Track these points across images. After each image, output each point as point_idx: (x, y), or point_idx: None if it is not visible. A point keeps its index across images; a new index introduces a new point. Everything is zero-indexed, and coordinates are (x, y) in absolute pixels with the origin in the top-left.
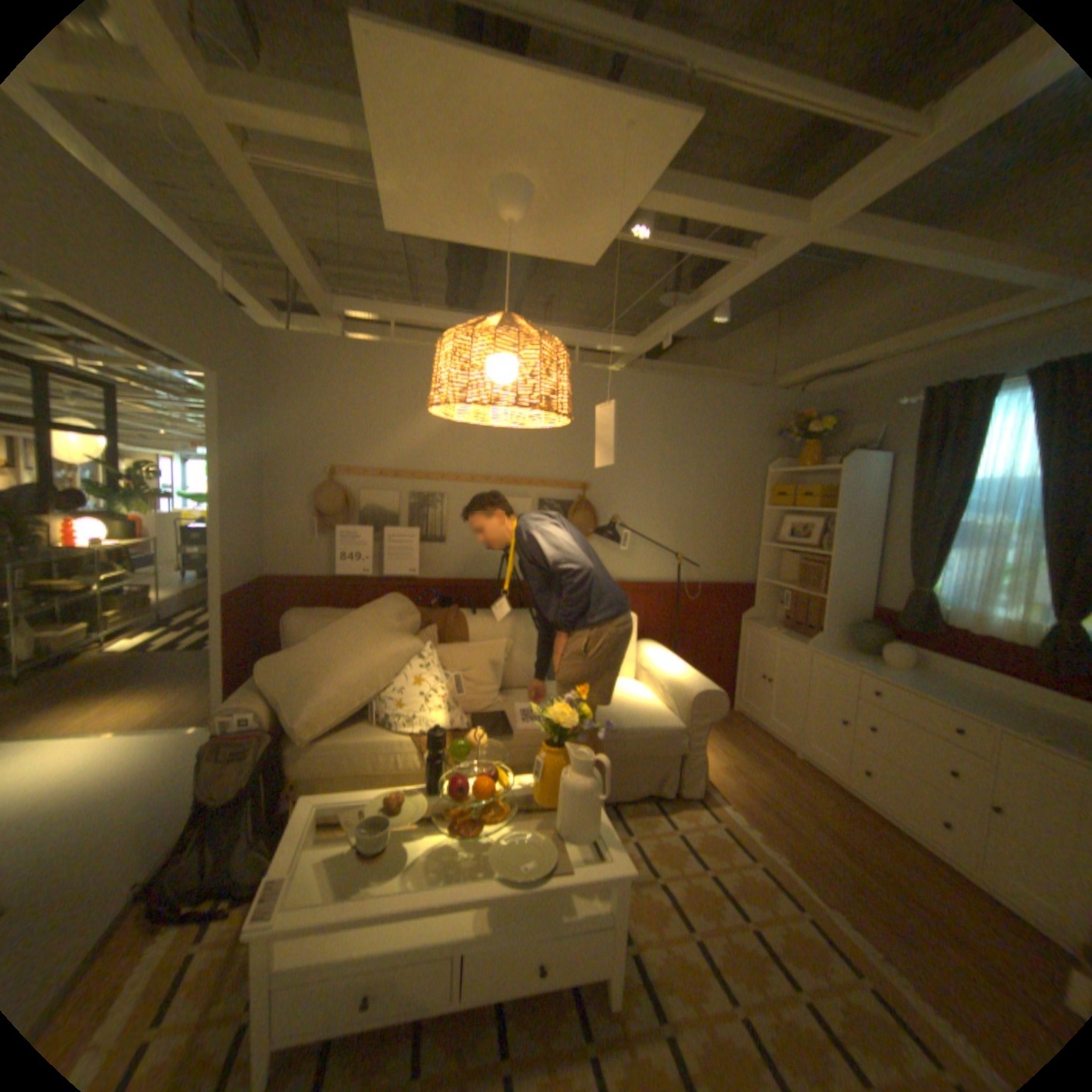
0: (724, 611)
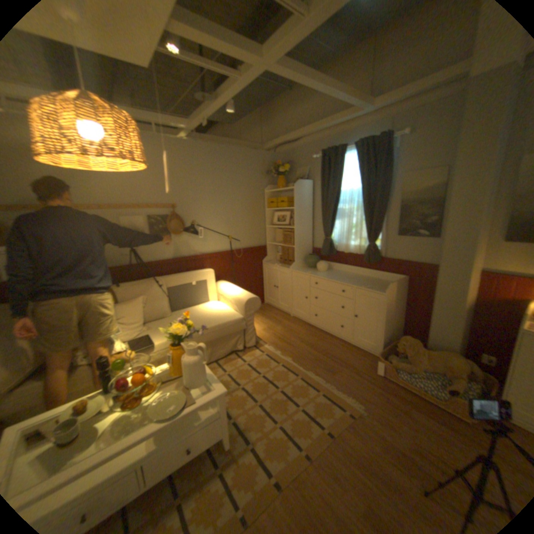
0: (255, 260)
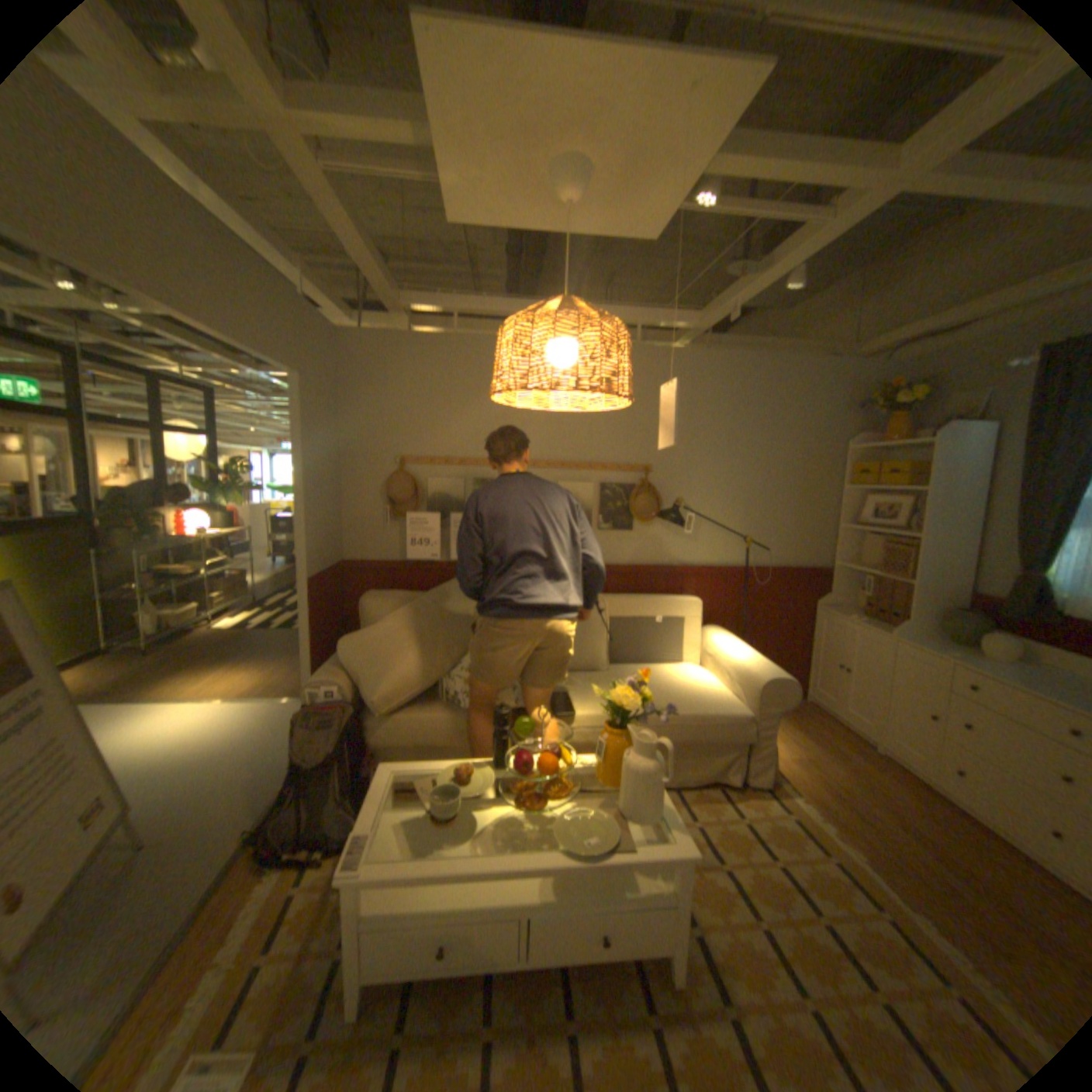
0: (797, 597)
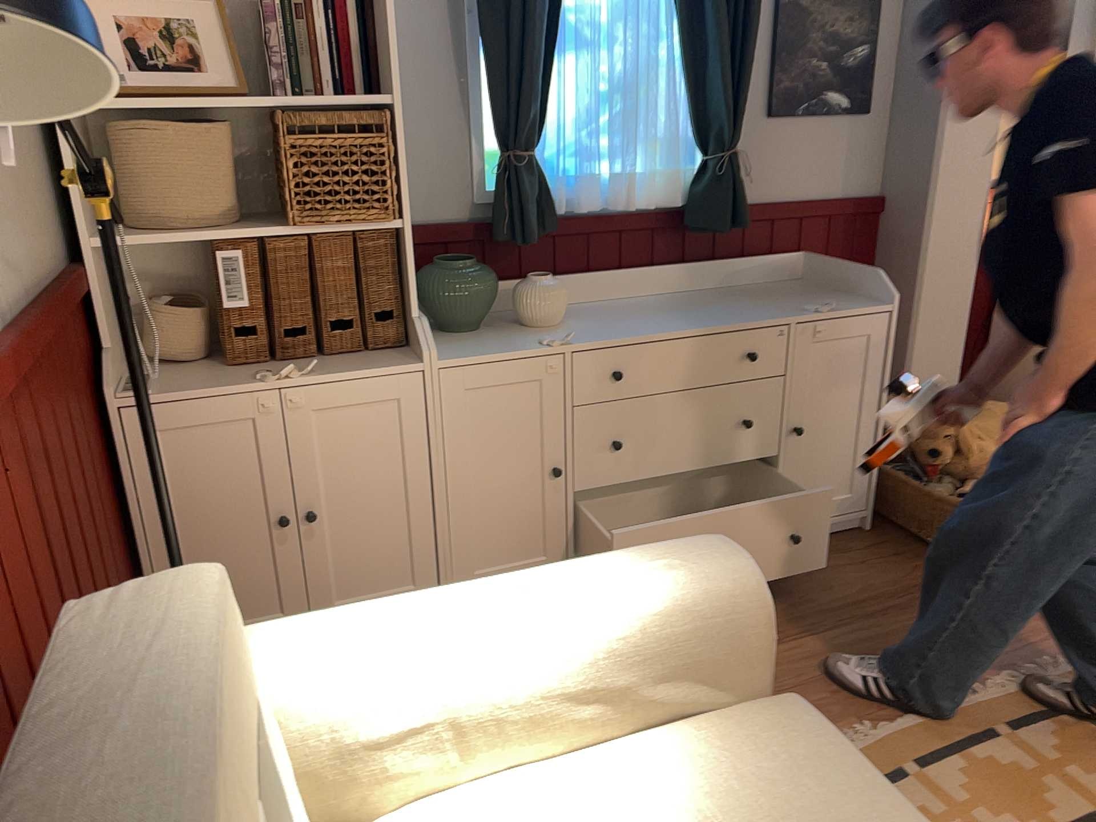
0: (77, 403)
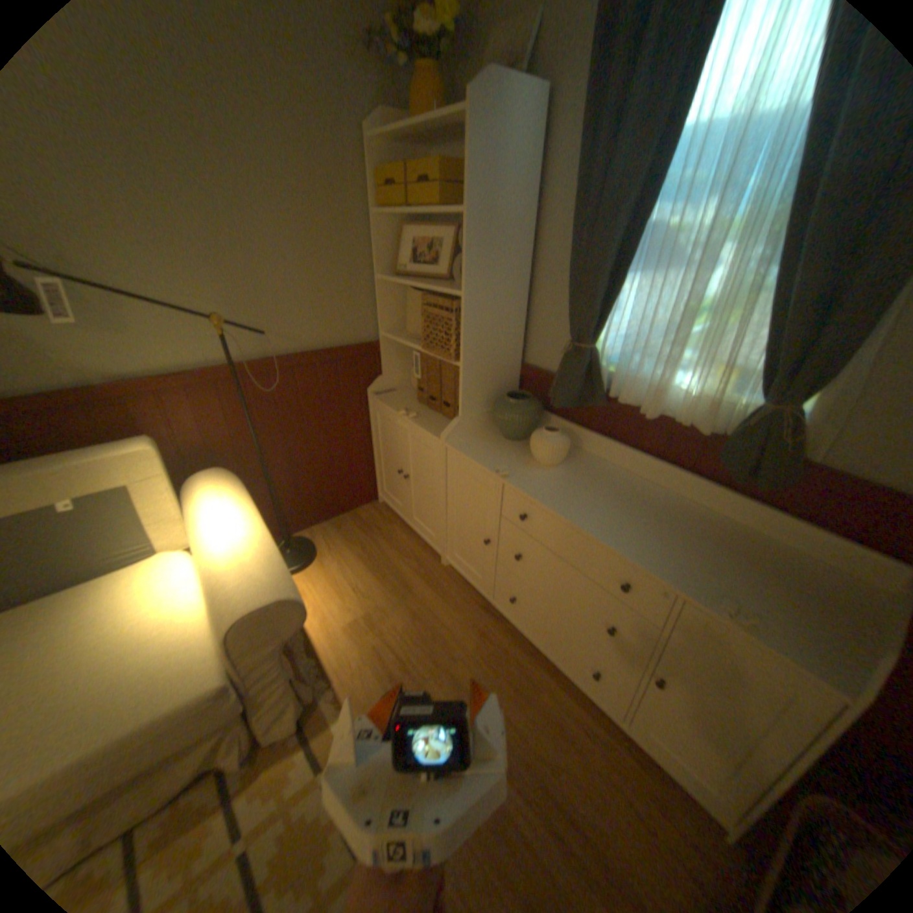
0: (341, 390)
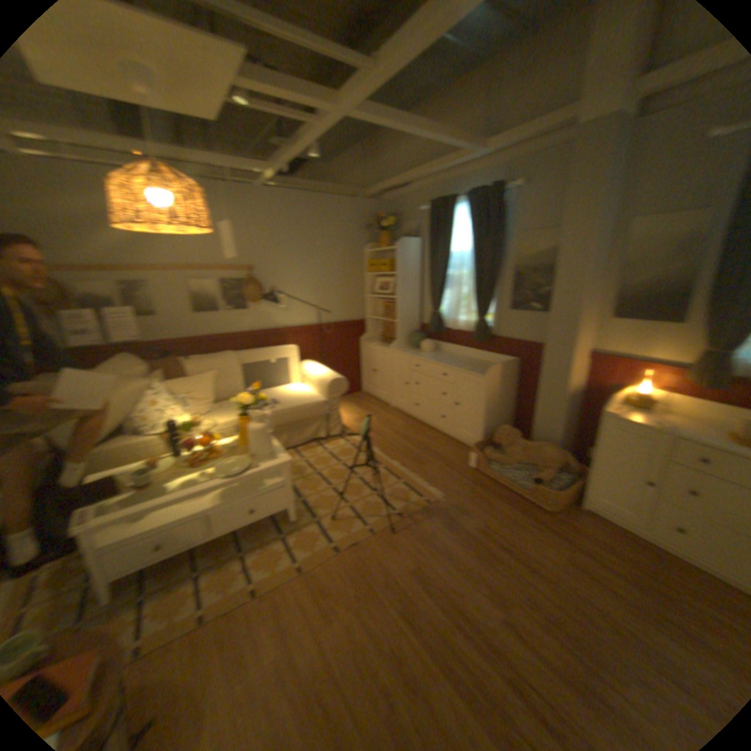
0: (348, 339)
